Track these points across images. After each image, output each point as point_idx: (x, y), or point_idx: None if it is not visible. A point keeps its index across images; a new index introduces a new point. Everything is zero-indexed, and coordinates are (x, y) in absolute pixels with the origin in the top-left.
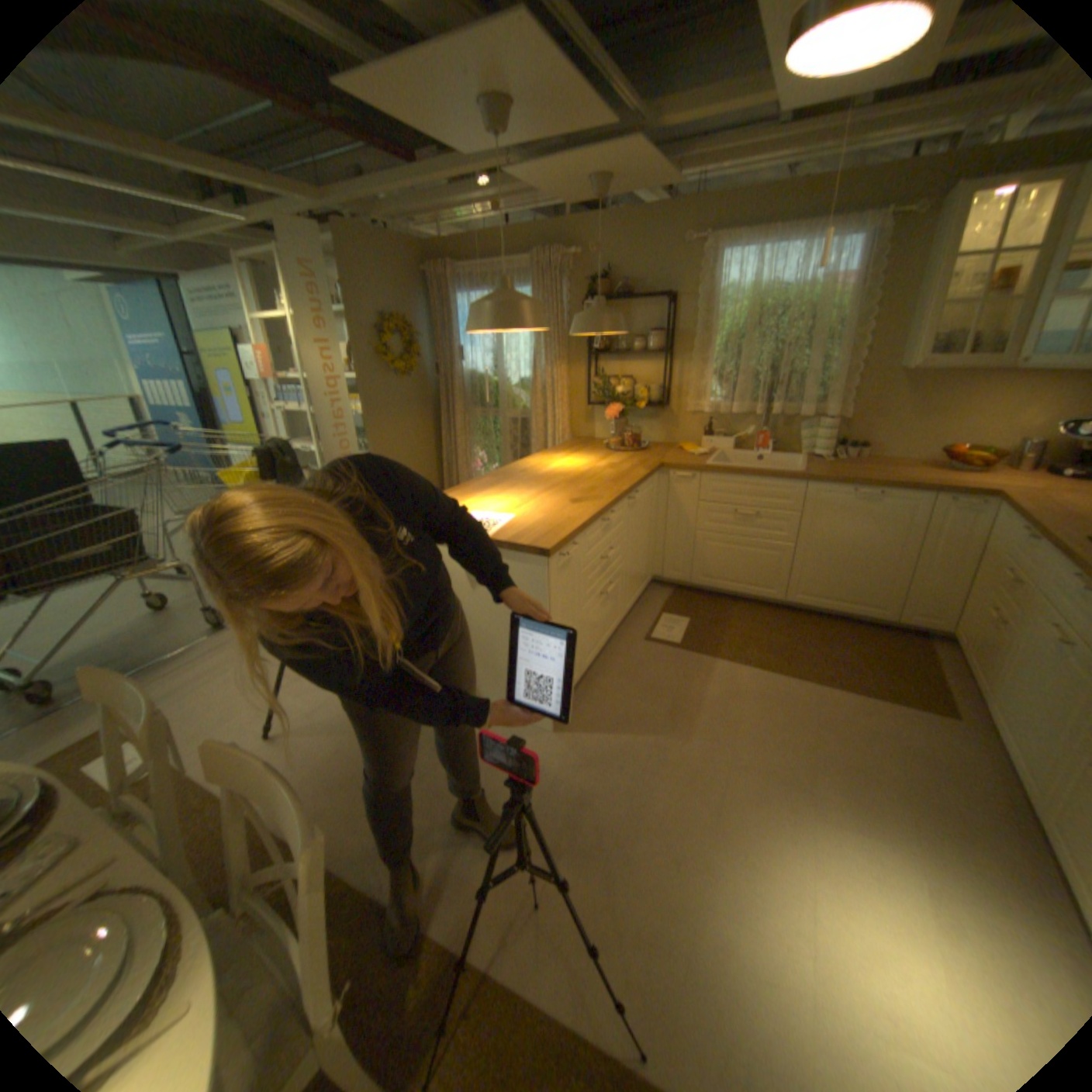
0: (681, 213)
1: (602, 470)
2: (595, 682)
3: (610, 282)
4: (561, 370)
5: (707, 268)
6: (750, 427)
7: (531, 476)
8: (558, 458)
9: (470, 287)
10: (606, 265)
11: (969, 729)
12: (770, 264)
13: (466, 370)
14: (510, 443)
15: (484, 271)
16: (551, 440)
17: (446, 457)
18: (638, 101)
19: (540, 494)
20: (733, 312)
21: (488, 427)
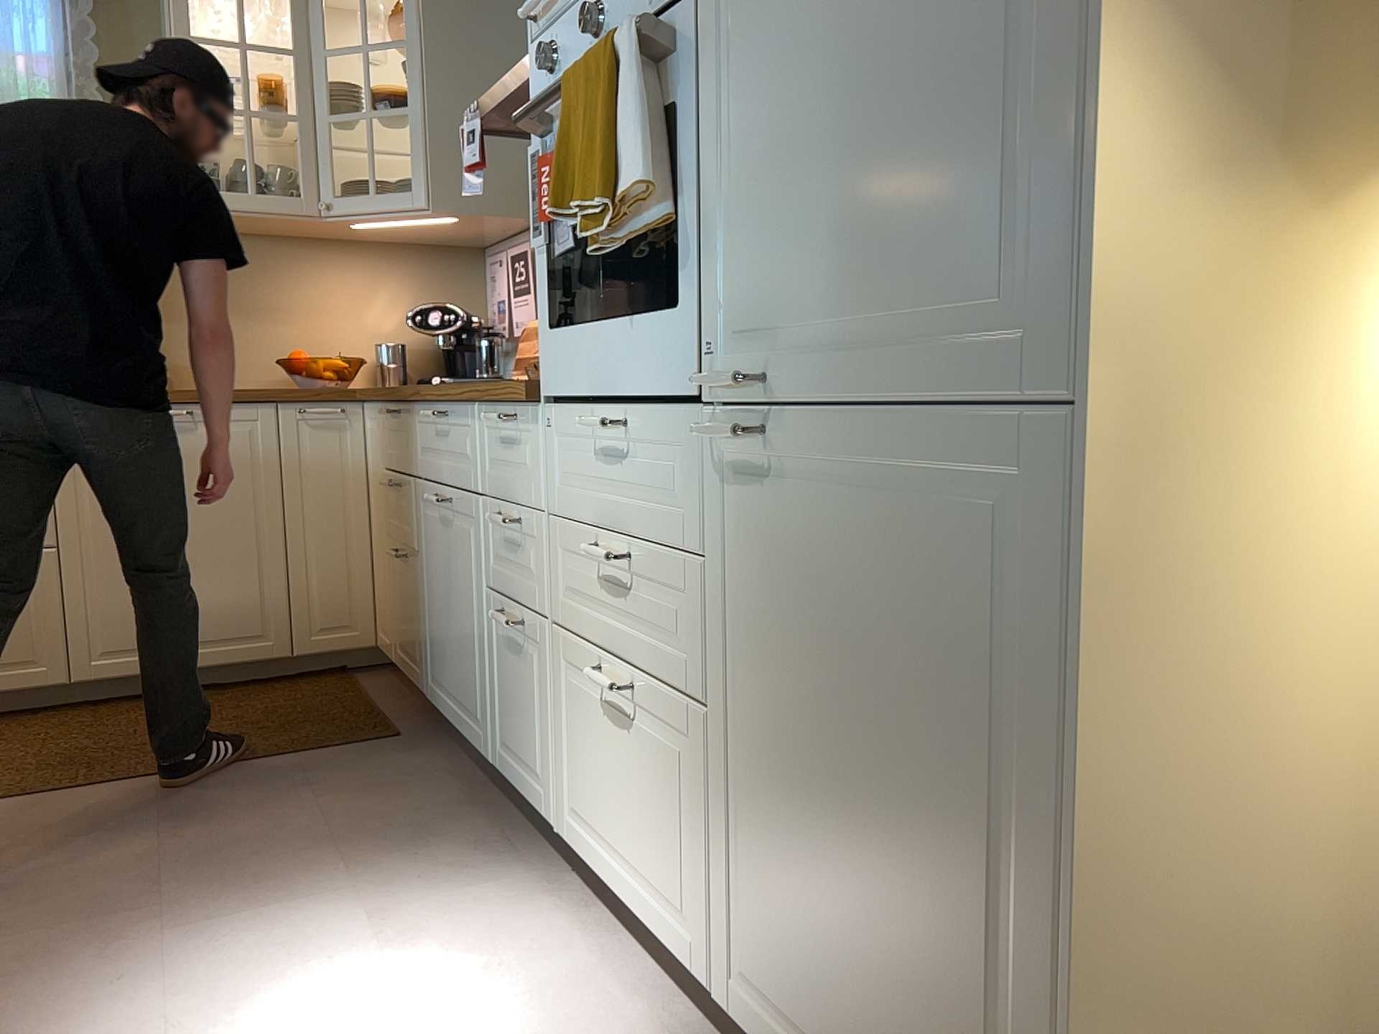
0: None
1: None
2: None
3: None
4: None
5: None
6: None
7: None
8: None
9: None
10: None
11: (413, 740)
12: None
13: None
14: None
15: None
16: None
17: None
18: None
19: None
20: None
21: None
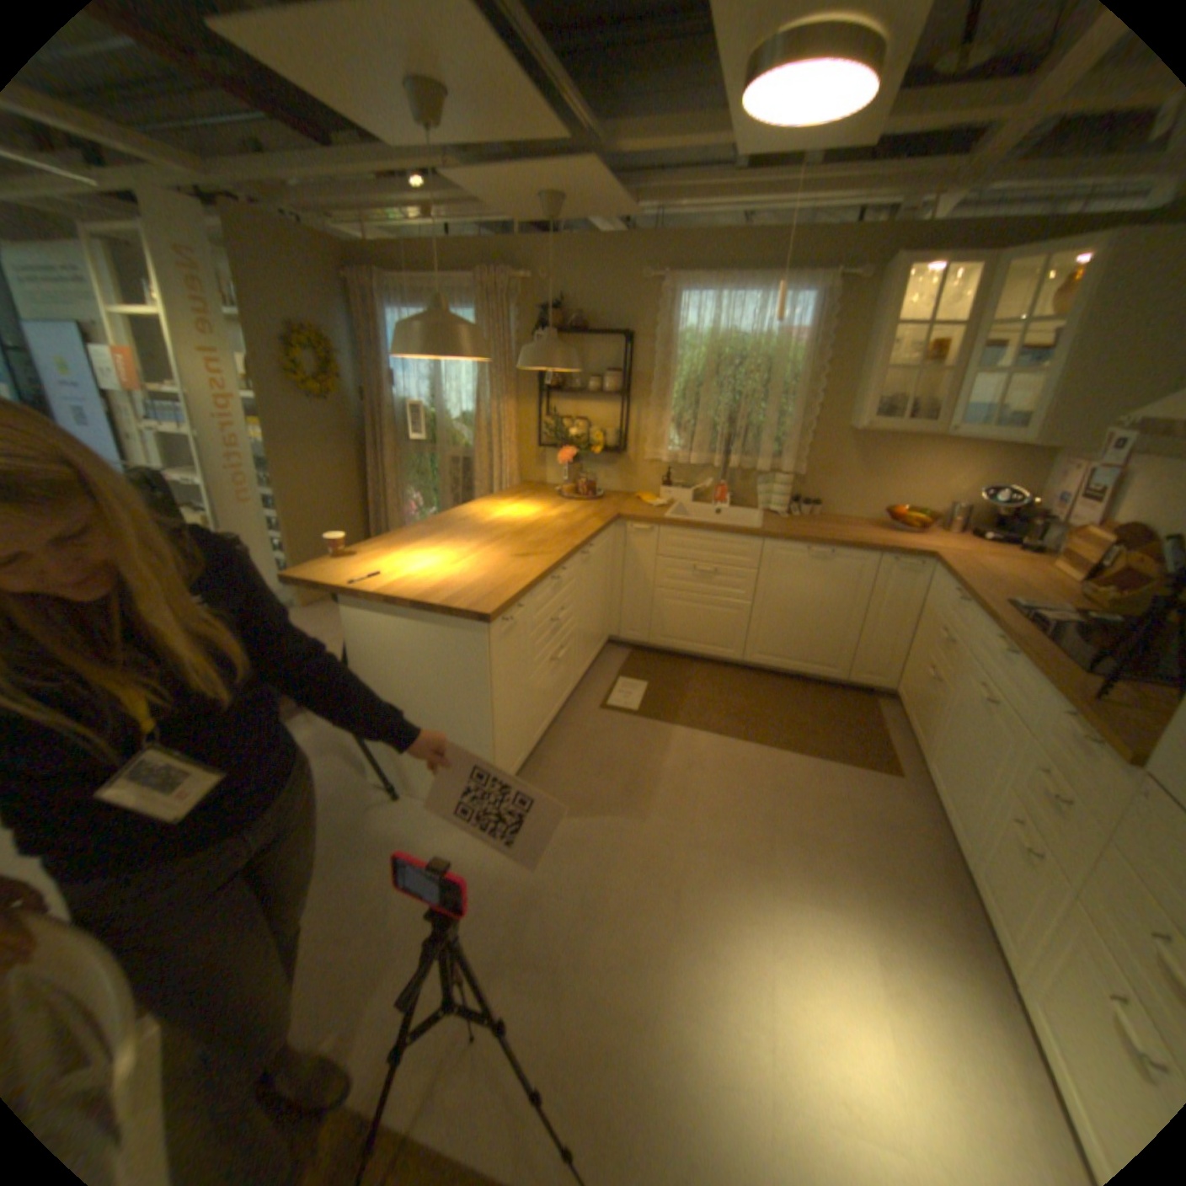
0: (639, 247)
1: (555, 520)
2: (545, 758)
3: (564, 314)
4: (509, 406)
5: (666, 310)
6: (708, 479)
7: (474, 525)
8: (506, 505)
9: (404, 302)
10: (559, 294)
11: (911, 786)
12: (728, 312)
13: (399, 398)
14: (451, 485)
15: (420, 286)
16: (498, 483)
17: (374, 497)
18: (593, 119)
19: (483, 546)
20: (692, 358)
21: (426, 465)
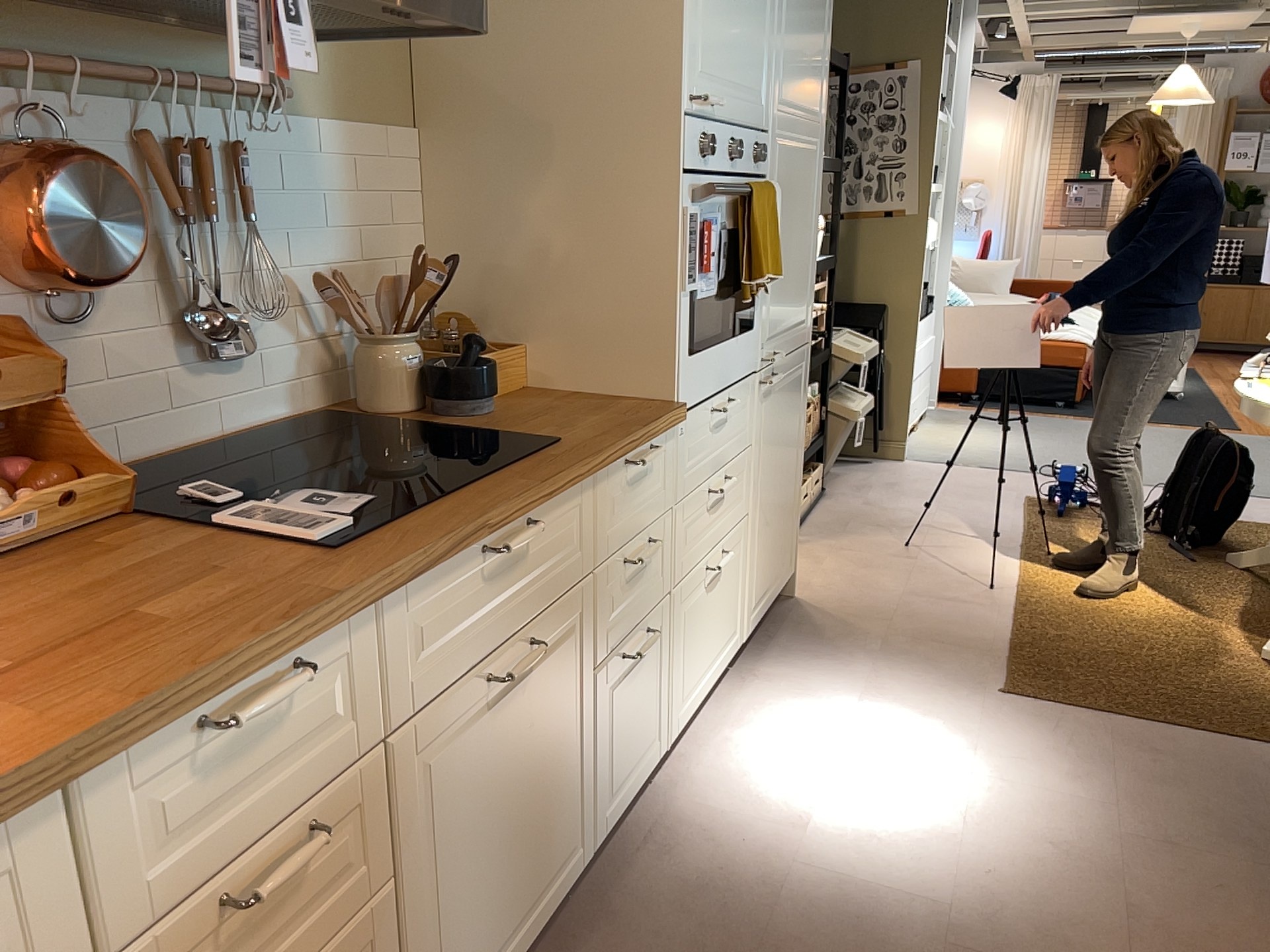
0: None
1: None
2: None
3: None
4: None
5: None
6: None
7: None
8: None
9: None
10: None
11: None
12: None
13: None
14: None
15: None
16: None
17: None
18: None
19: None
20: None
21: None
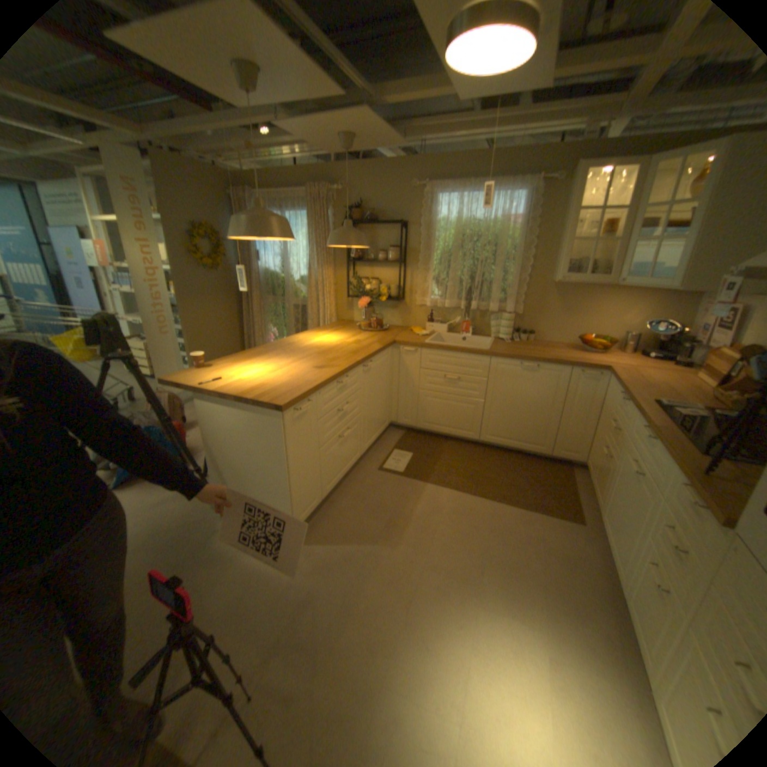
0: (409, 167)
1: (349, 345)
2: (335, 503)
3: (361, 212)
4: (328, 272)
5: (426, 206)
6: (457, 317)
7: (295, 348)
8: (321, 335)
9: None
10: (359, 199)
11: (590, 532)
12: (467, 206)
13: (262, 268)
14: (293, 323)
15: (274, 197)
16: (322, 321)
17: (247, 331)
18: (364, 83)
19: (295, 362)
20: (444, 237)
21: (279, 311)
